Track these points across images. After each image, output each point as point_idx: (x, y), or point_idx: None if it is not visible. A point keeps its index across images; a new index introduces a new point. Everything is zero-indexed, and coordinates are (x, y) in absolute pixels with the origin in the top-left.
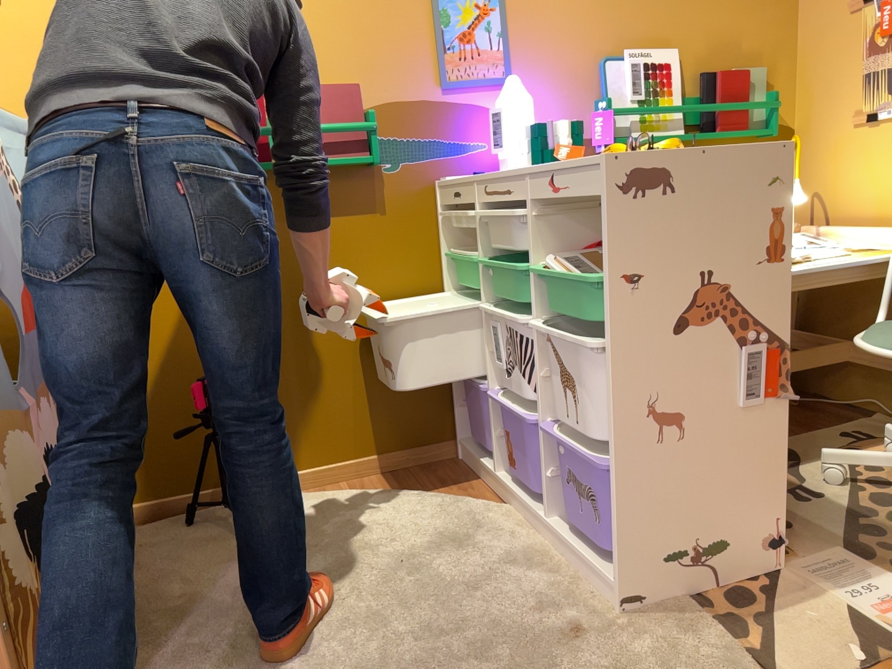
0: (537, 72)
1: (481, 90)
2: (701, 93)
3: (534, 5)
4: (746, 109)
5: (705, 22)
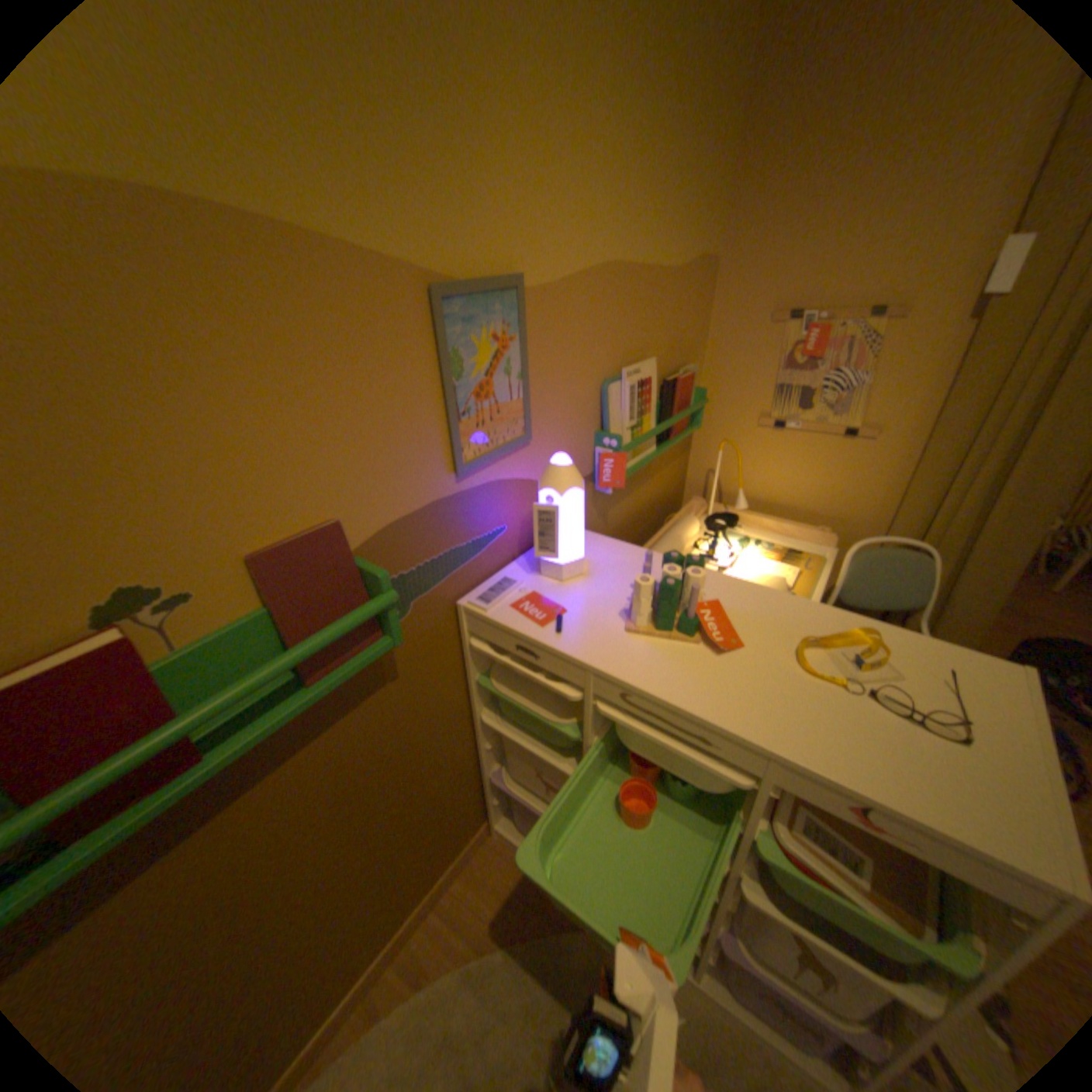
0: (553, 413)
1: (501, 458)
2: (660, 396)
3: (553, 321)
4: (689, 409)
5: (670, 319)
